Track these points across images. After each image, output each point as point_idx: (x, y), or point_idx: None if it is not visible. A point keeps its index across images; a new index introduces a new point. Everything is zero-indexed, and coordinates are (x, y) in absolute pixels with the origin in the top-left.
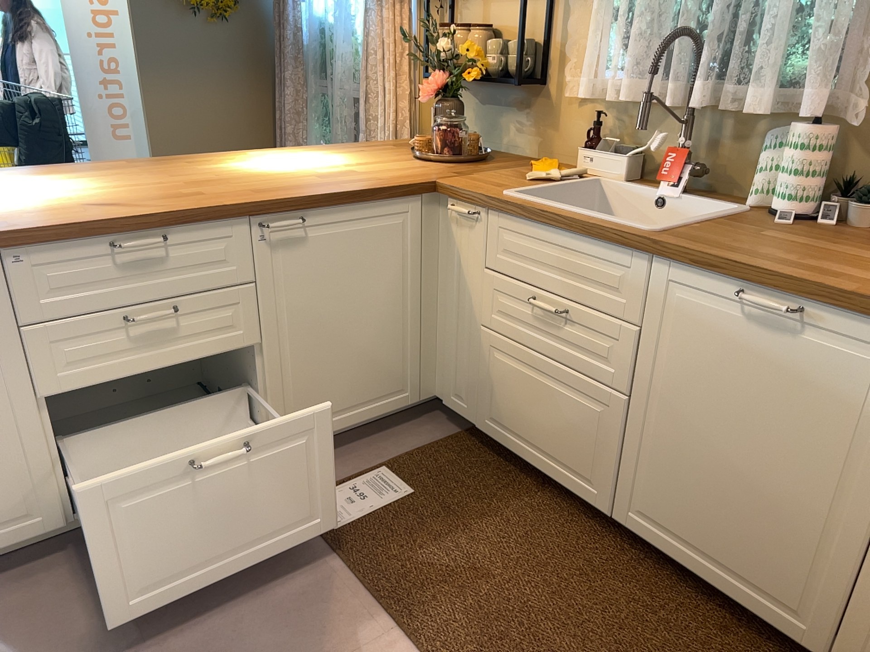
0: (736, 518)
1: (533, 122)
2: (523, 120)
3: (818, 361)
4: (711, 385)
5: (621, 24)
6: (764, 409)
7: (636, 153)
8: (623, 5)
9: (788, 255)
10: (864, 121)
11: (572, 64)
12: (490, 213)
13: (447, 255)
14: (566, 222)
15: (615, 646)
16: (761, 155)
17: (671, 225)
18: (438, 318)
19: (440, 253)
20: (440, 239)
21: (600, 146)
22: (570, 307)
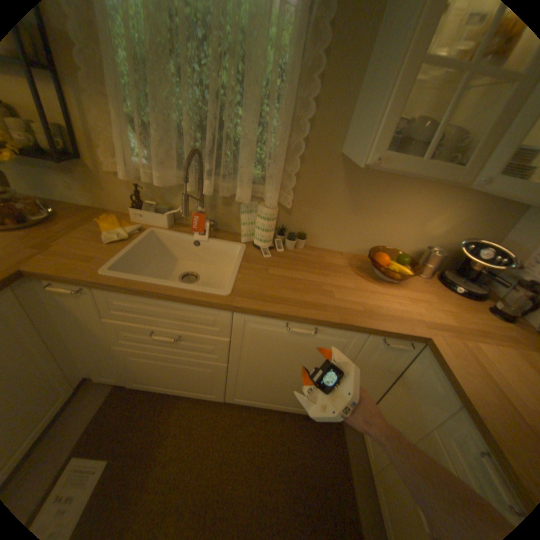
0: (285, 392)
1: (79, 182)
2: (69, 180)
3: (323, 344)
4: (272, 356)
5: (136, 125)
6: (298, 360)
7: (172, 212)
8: (137, 115)
9: (294, 291)
10: (291, 205)
11: (100, 145)
12: (93, 289)
13: (58, 311)
14: (168, 297)
15: (257, 470)
16: (241, 213)
17: (231, 282)
18: (67, 344)
19: (50, 310)
20: (45, 302)
21: (145, 206)
22: (181, 334)
